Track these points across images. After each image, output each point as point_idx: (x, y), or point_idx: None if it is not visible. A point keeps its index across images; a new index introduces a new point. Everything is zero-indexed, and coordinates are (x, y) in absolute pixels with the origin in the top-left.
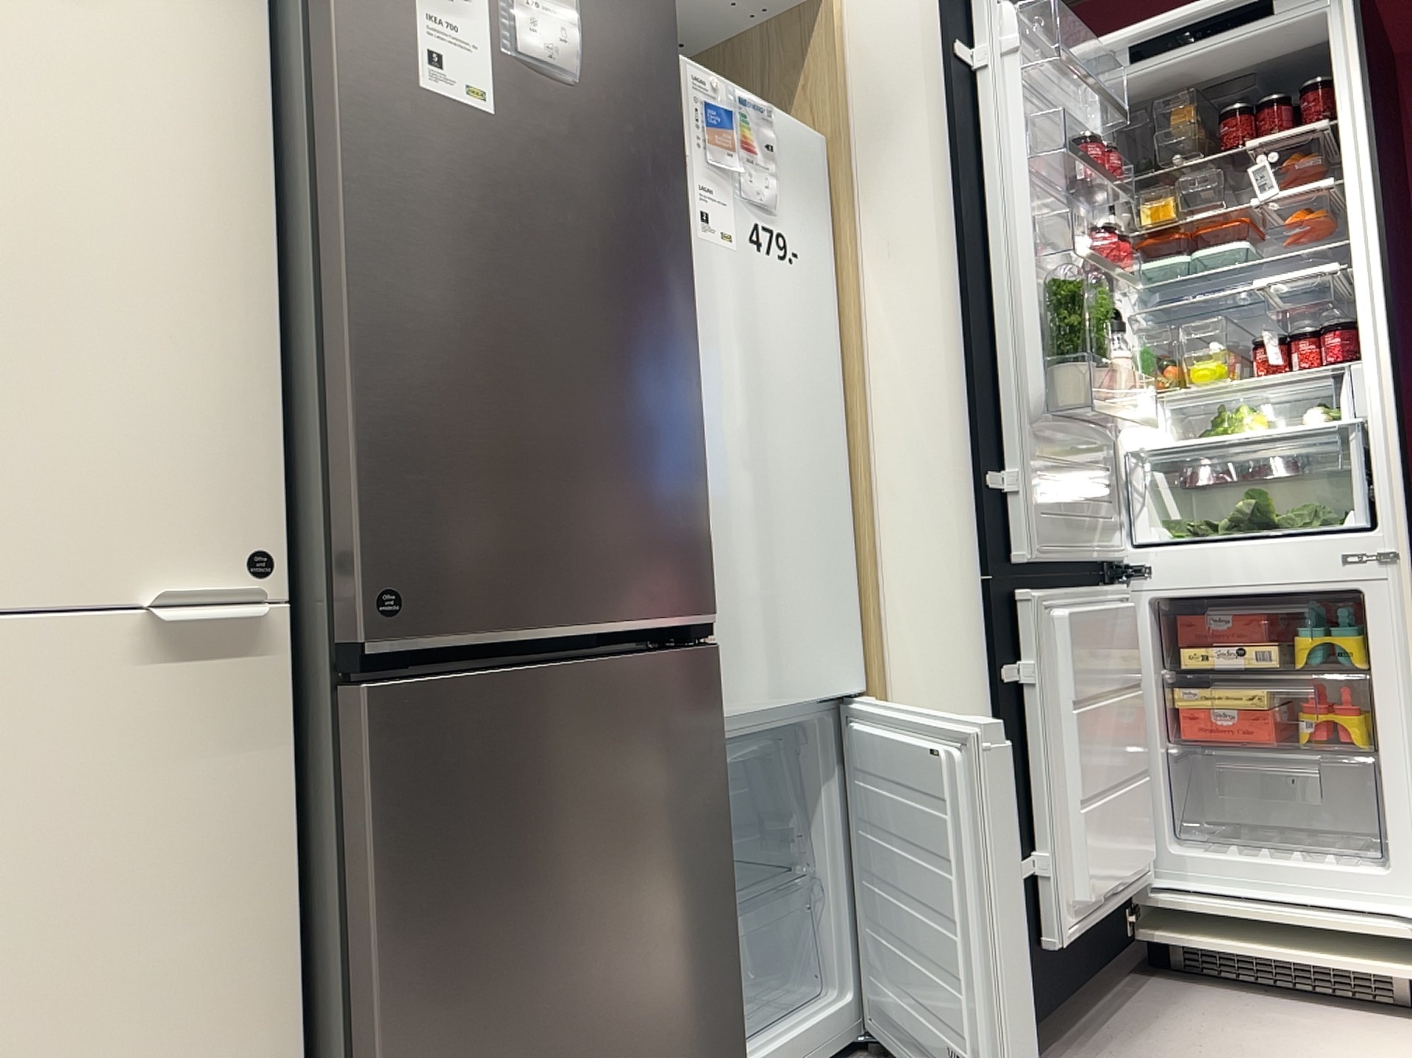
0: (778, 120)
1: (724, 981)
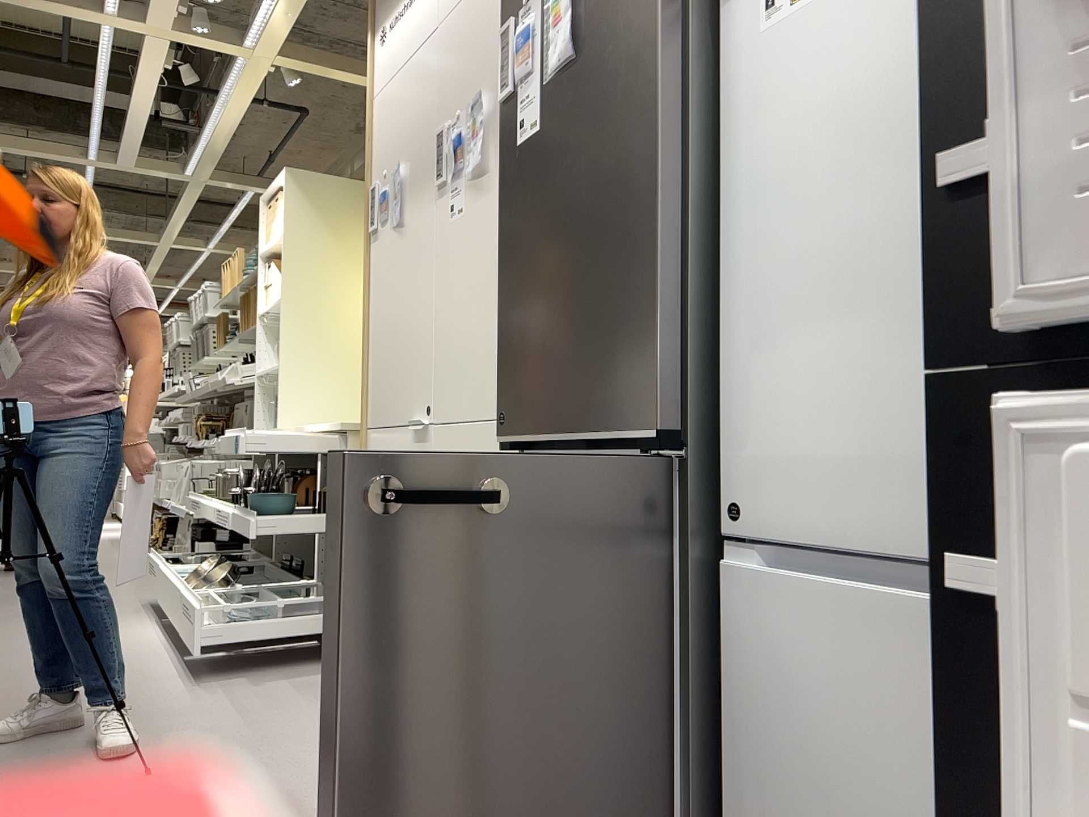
0: None
1: (652, 756)
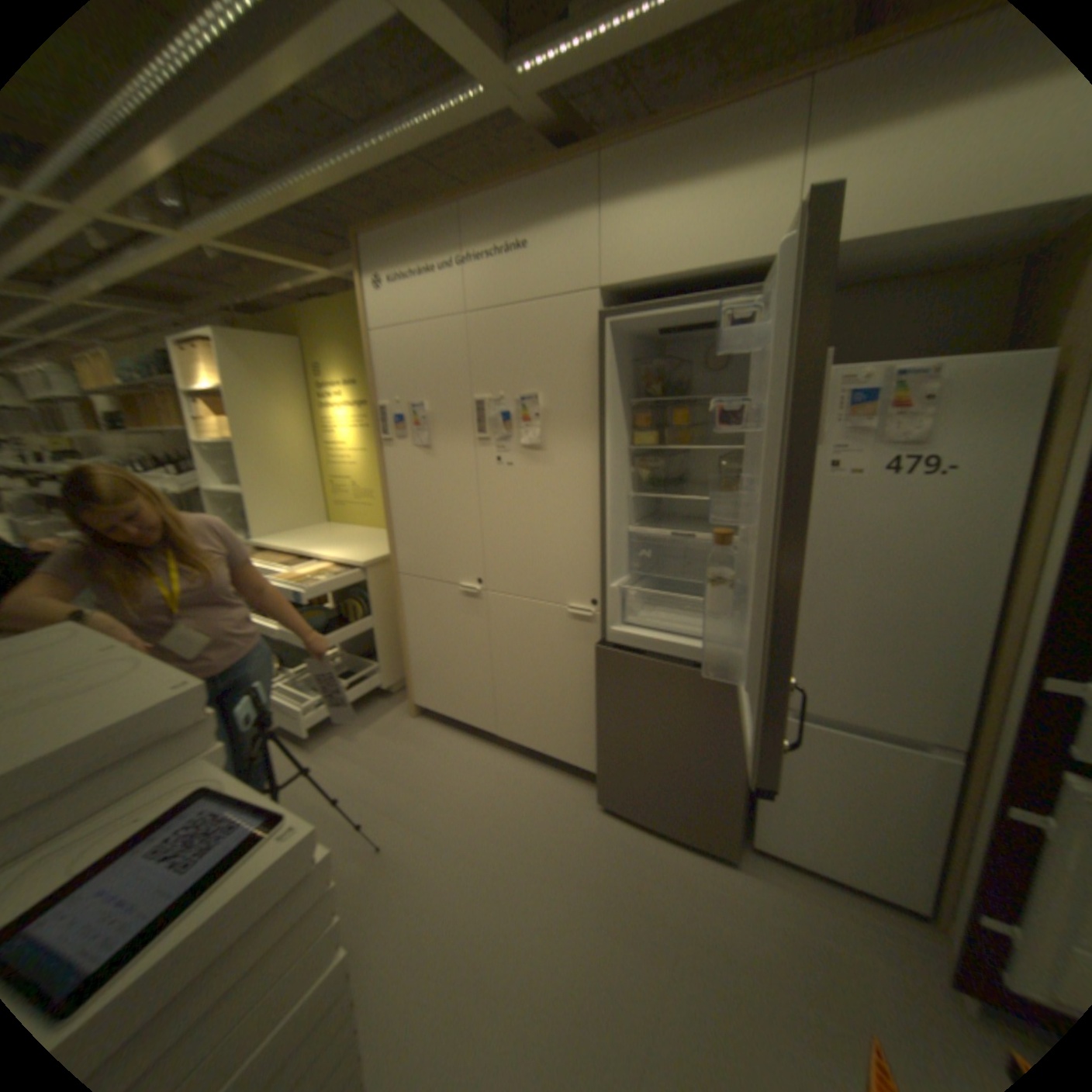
0: (956, 368)
1: (734, 793)
